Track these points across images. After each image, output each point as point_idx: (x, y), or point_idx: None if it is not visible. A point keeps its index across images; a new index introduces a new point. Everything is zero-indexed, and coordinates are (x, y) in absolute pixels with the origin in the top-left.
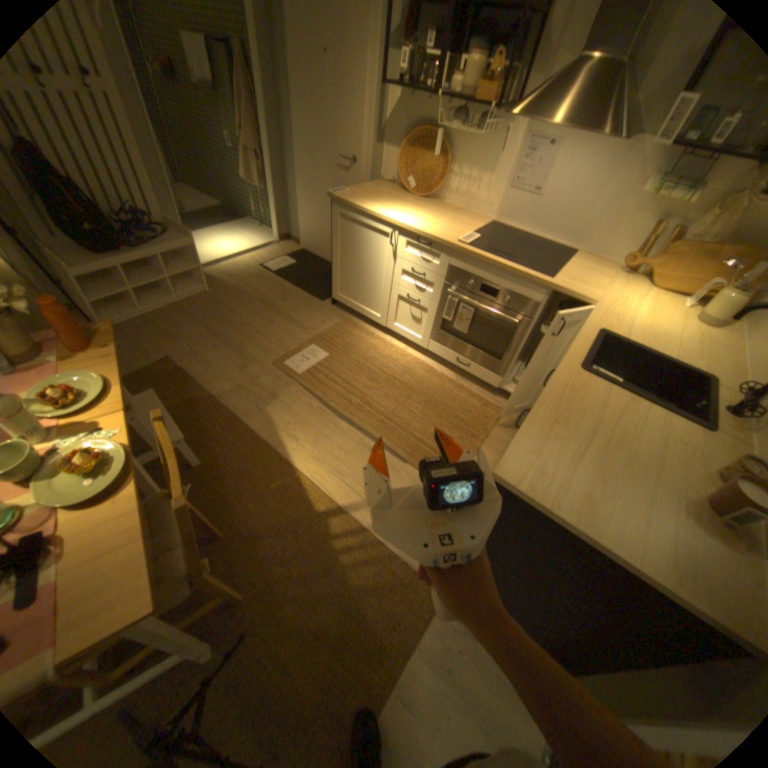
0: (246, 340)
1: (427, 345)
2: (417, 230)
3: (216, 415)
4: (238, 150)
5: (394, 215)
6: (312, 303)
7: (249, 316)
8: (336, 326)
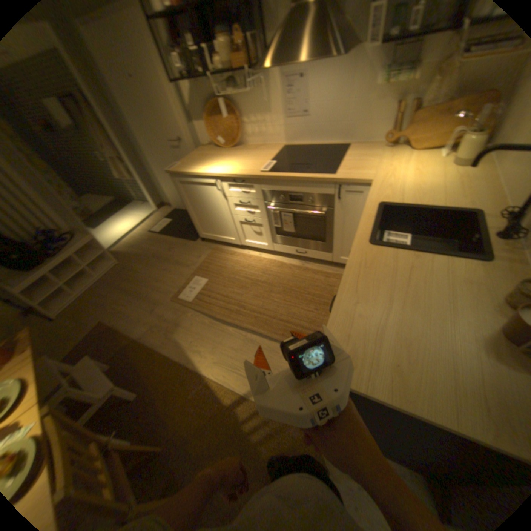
0: (148, 289)
1: (272, 247)
2: (229, 174)
3: (139, 354)
4: (106, 160)
5: (212, 168)
6: (187, 245)
7: (147, 271)
8: (207, 255)
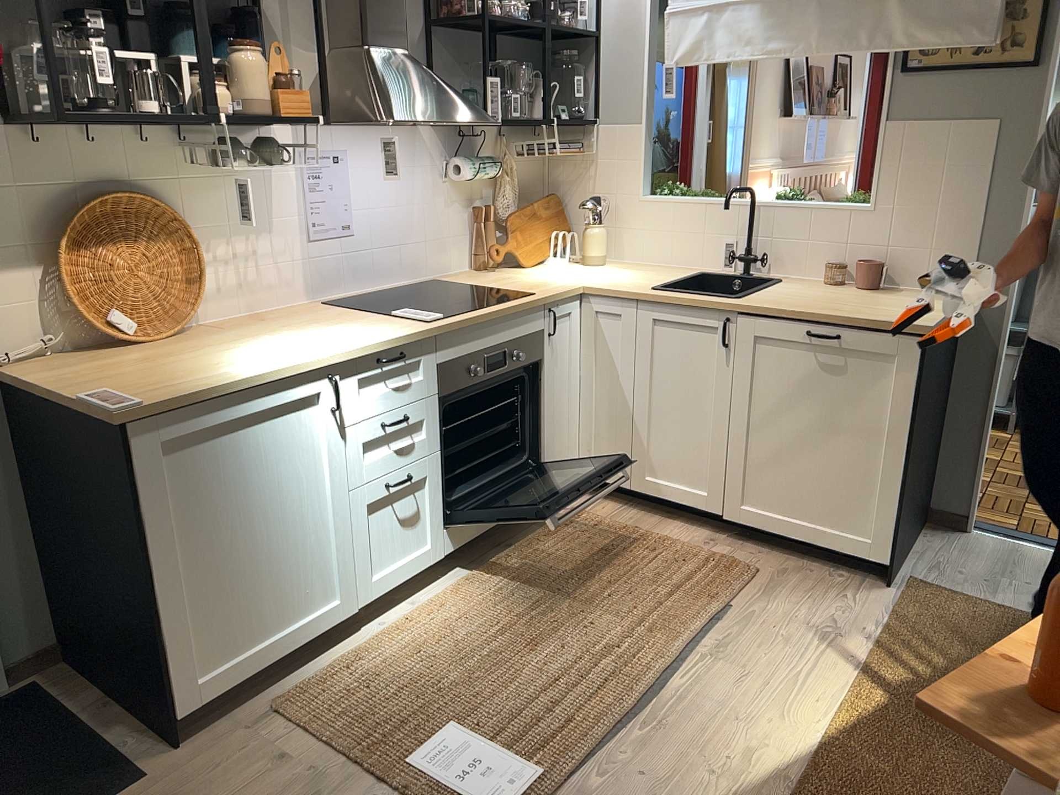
0: None
1: (445, 545)
2: (378, 342)
3: None
4: None
5: (293, 354)
6: None
7: None
8: (310, 721)
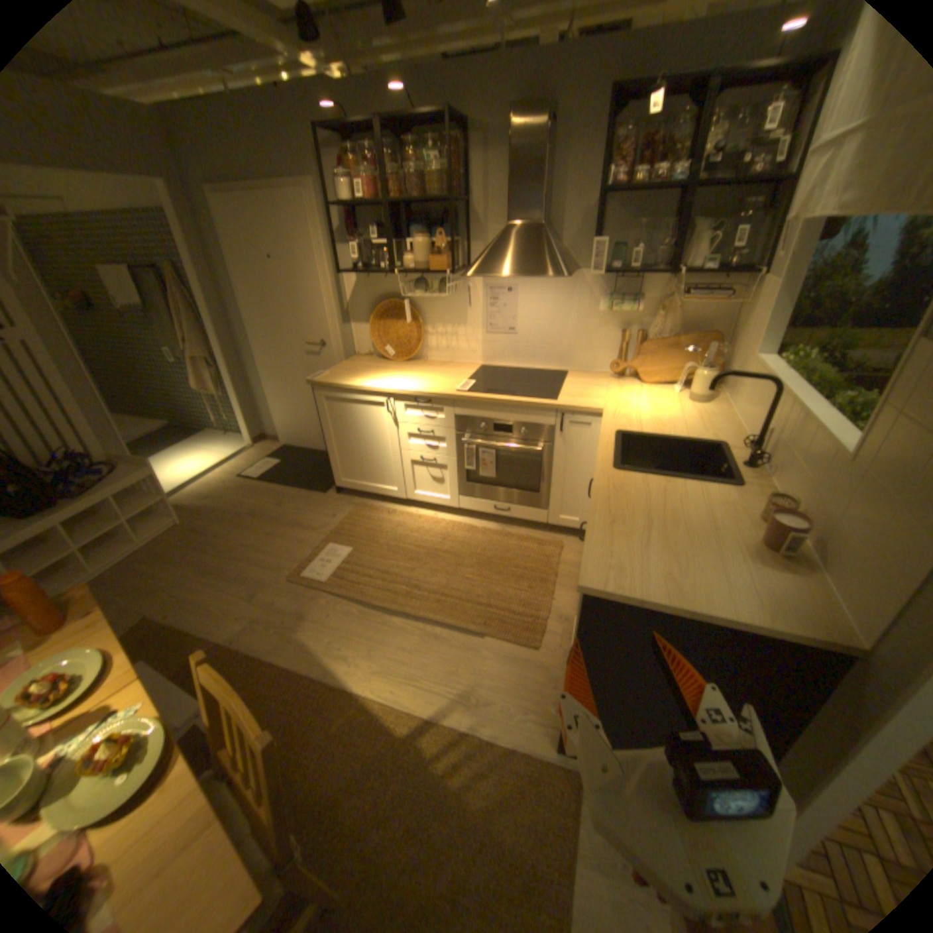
0: (245, 564)
1: (459, 502)
2: (412, 391)
3: (232, 667)
4: (183, 362)
5: (384, 383)
6: (313, 498)
7: (241, 536)
8: (350, 514)
